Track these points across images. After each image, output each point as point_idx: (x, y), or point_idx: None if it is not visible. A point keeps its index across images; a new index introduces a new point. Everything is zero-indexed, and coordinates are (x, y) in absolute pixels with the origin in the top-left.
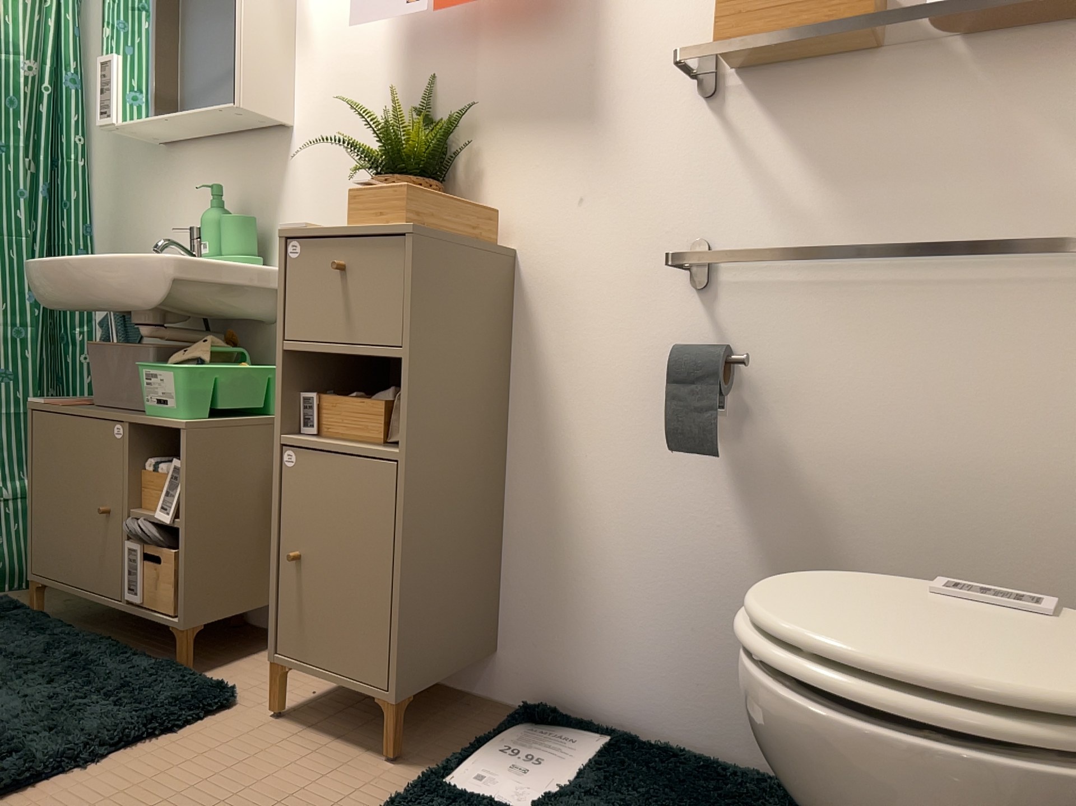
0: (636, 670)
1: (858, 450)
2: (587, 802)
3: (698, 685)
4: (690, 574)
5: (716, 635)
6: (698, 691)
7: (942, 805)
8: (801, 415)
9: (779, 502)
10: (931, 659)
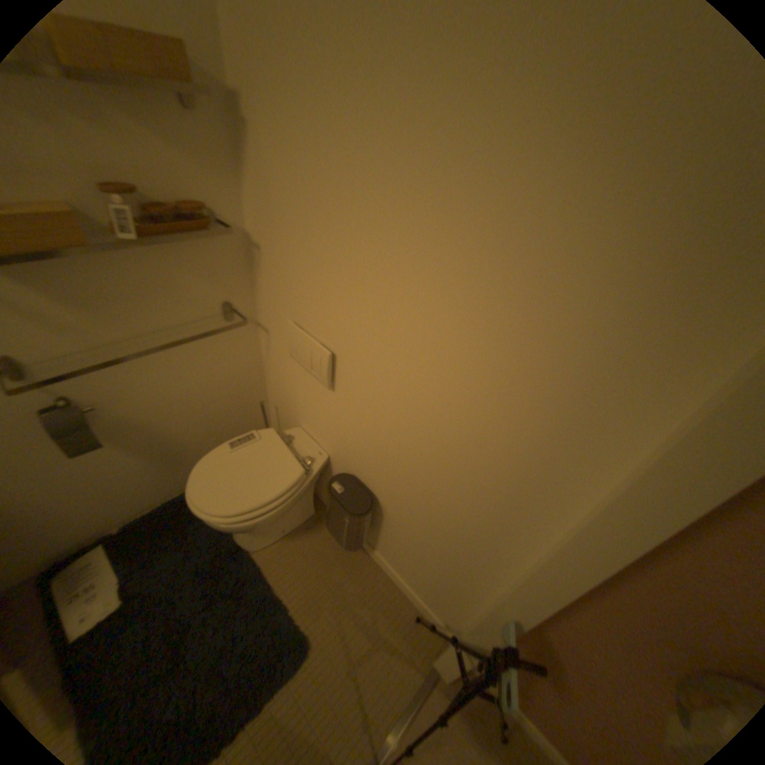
0: (87, 521)
1: (151, 403)
2: (131, 577)
3: (121, 502)
4: (94, 480)
5: (120, 486)
6: (122, 504)
7: (279, 513)
8: (118, 404)
9: (125, 435)
10: (263, 490)
